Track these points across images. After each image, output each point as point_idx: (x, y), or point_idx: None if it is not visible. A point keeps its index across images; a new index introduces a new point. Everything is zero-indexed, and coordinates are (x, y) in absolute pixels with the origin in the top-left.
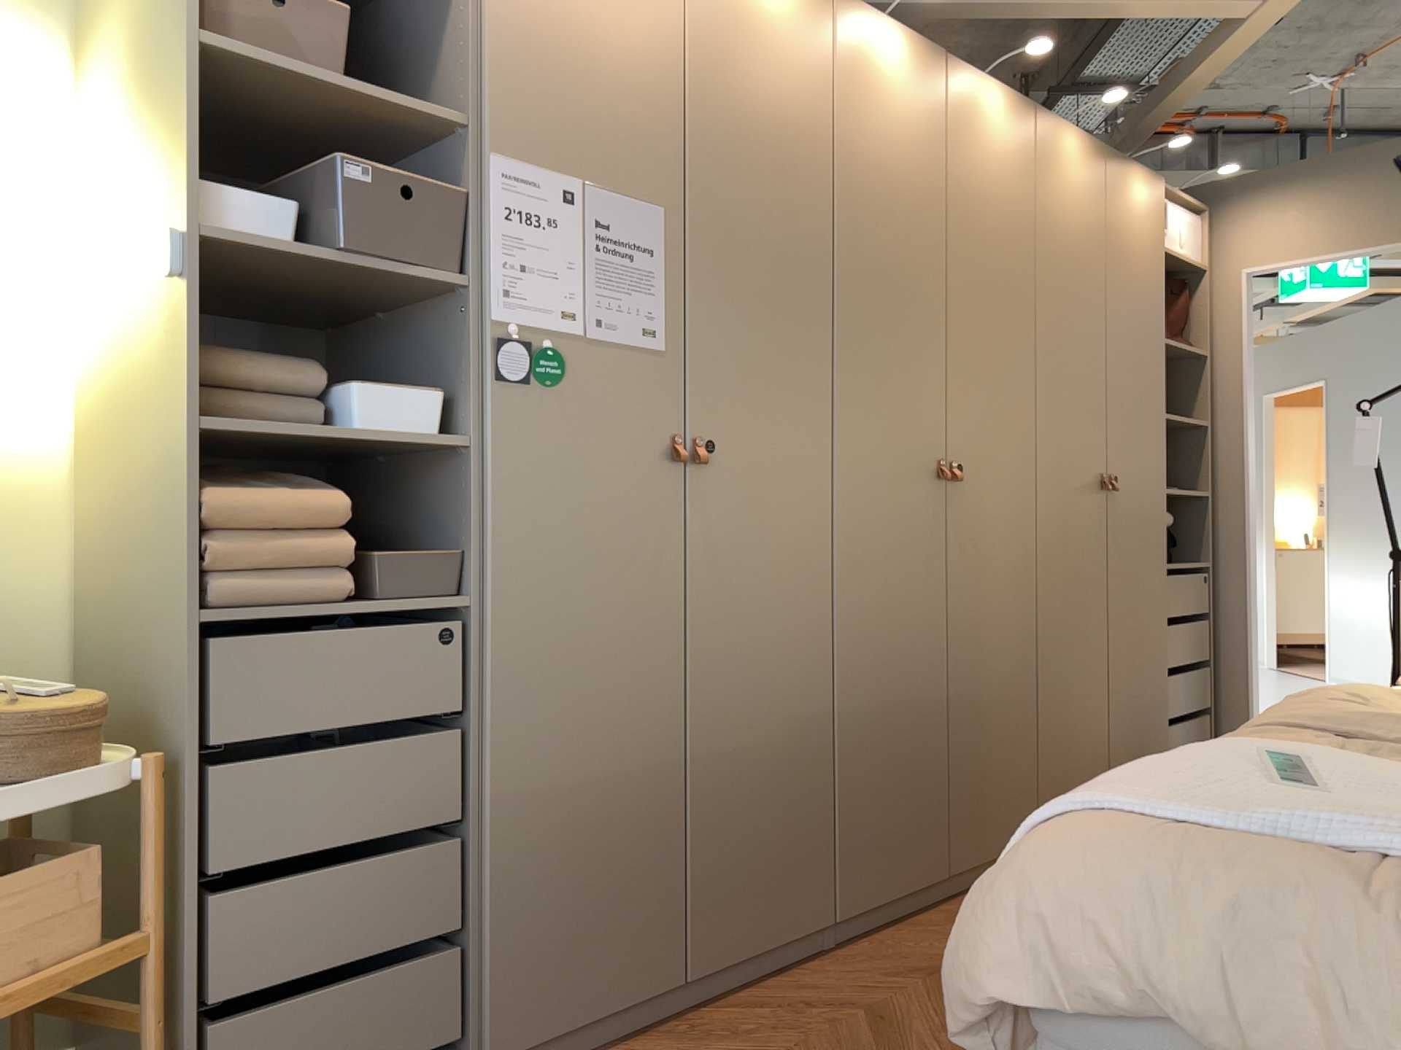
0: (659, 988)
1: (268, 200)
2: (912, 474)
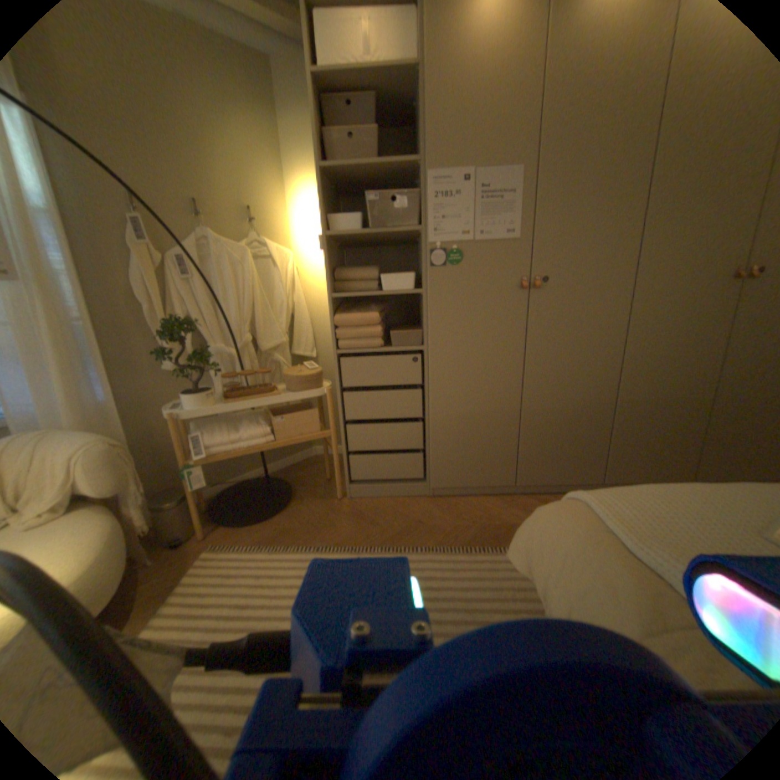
0: (500, 483)
1: (351, 213)
2: (703, 279)
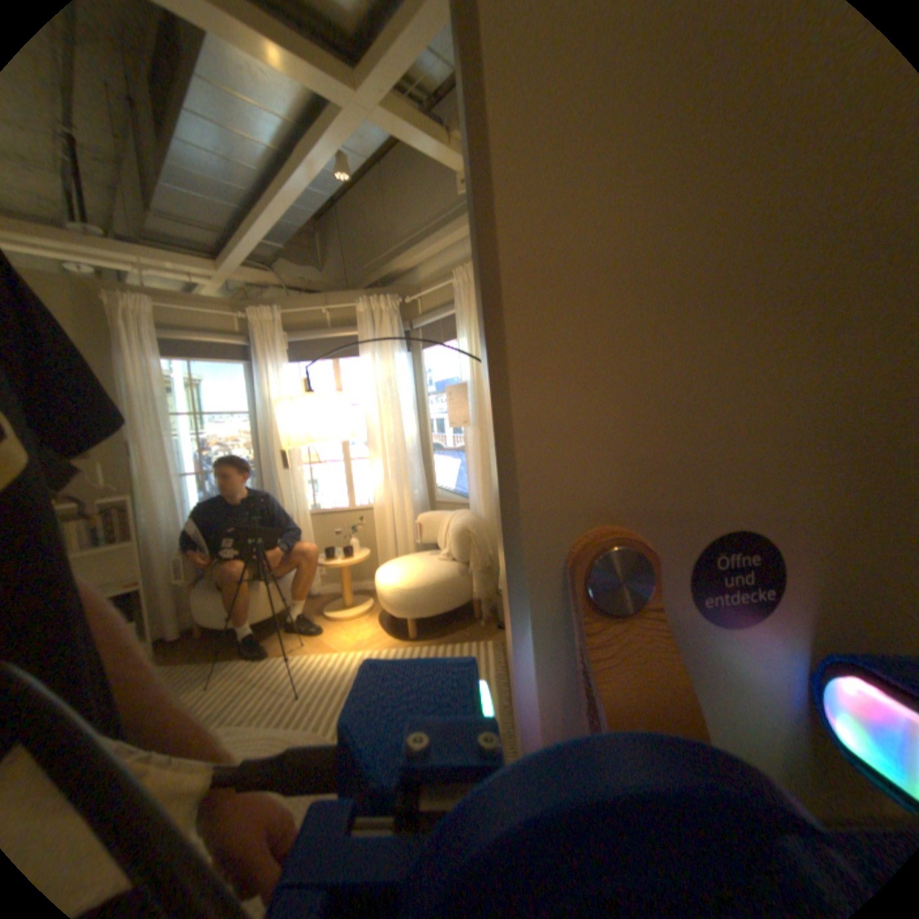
0: None
1: None
2: None
